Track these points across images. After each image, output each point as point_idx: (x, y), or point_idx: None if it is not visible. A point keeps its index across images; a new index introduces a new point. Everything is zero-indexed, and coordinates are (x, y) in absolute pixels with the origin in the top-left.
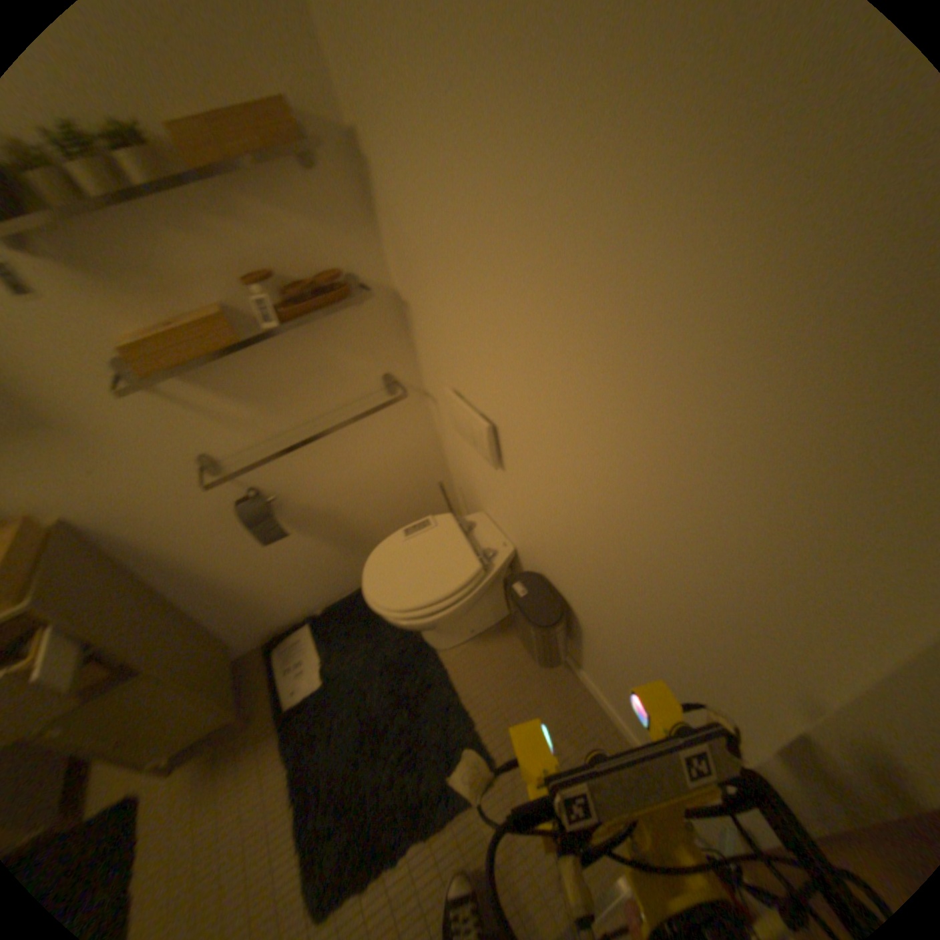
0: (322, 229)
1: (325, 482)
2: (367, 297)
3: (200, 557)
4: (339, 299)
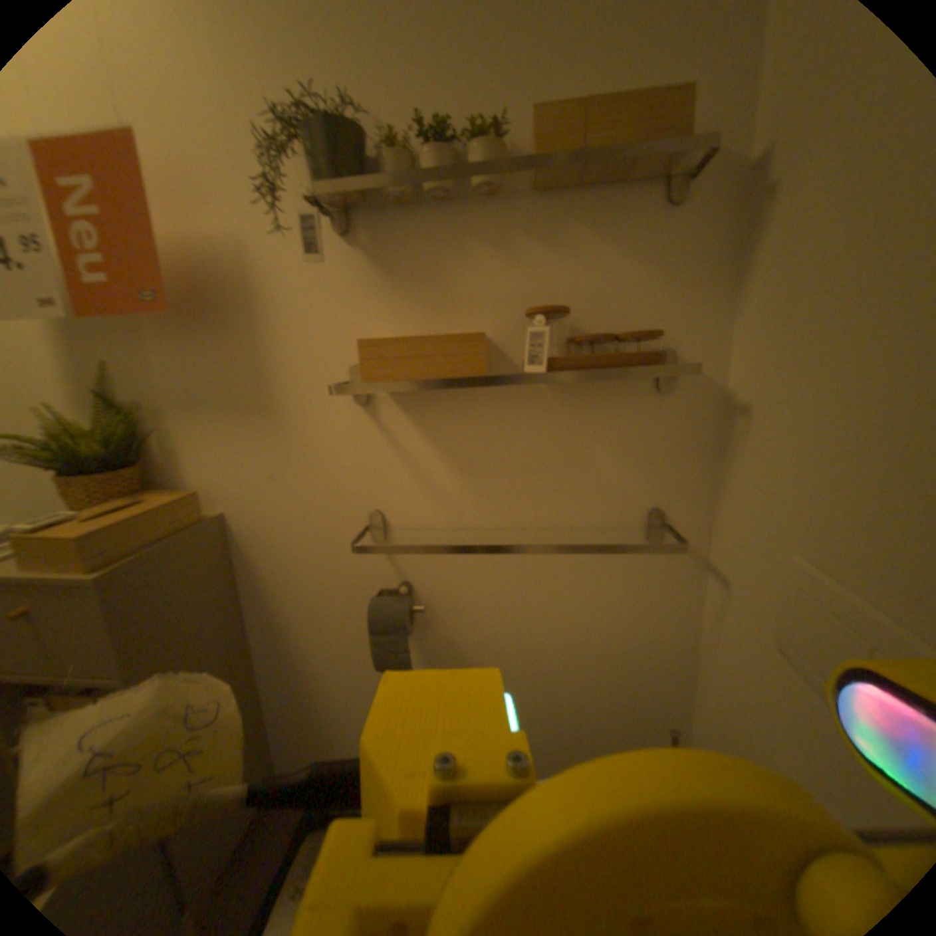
0: (664, 278)
1: (501, 625)
2: (687, 386)
3: (316, 637)
4: (648, 369)
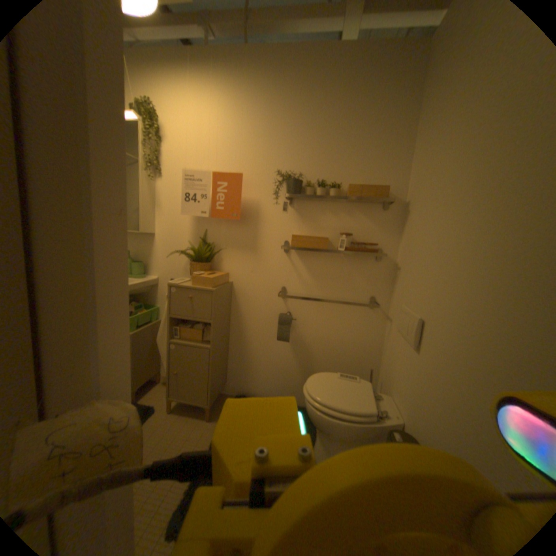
0: (381, 228)
1: (319, 330)
2: (385, 259)
3: (254, 328)
4: (374, 253)
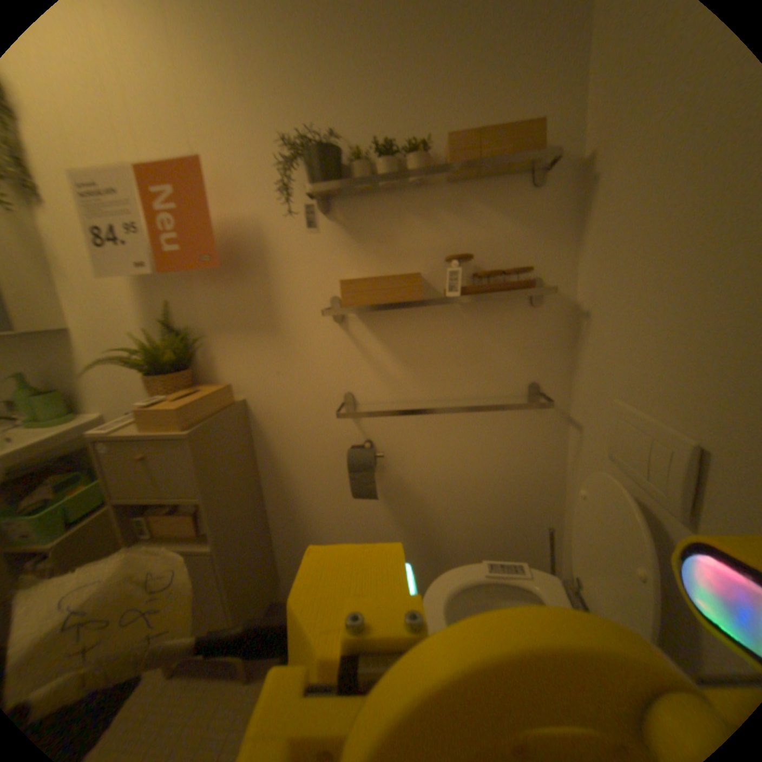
0: (533, 232)
1: (433, 466)
2: (551, 301)
3: (307, 481)
4: (525, 291)
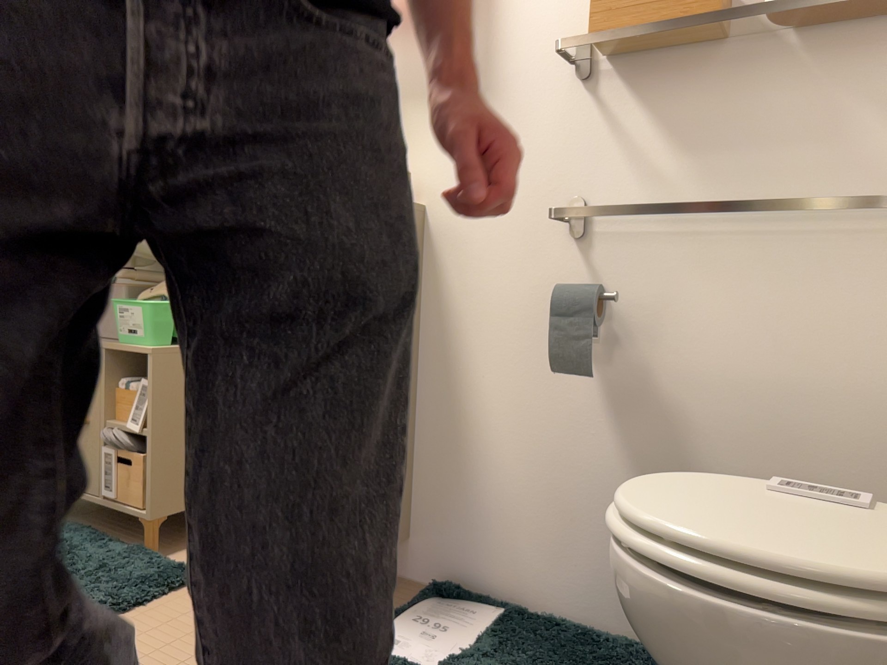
0: None
1: (704, 345)
2: None
3: (487, 350)
4: None
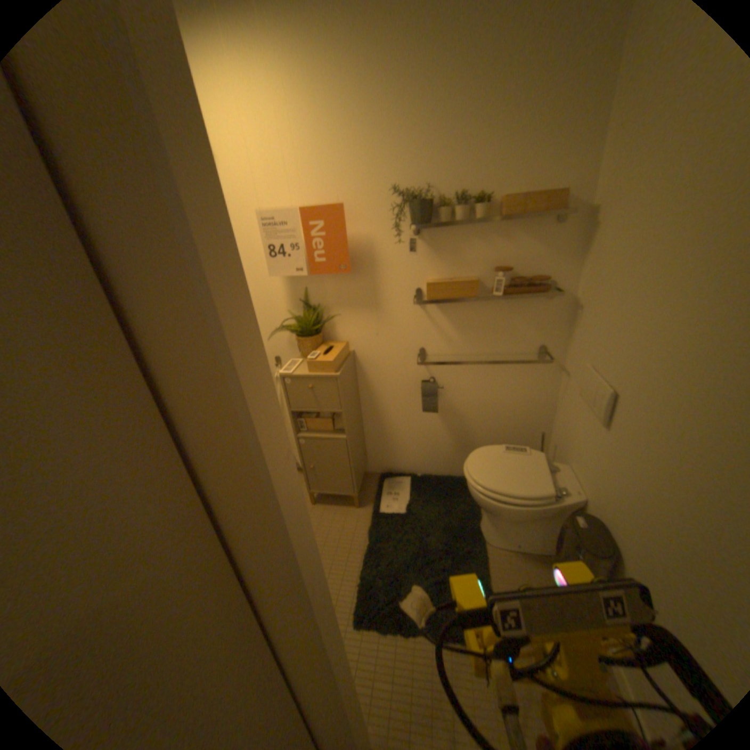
0: (552, 254)
1: (471, 395)
2: (558, 297)
3: (390, 402)
4: (542, 292)
